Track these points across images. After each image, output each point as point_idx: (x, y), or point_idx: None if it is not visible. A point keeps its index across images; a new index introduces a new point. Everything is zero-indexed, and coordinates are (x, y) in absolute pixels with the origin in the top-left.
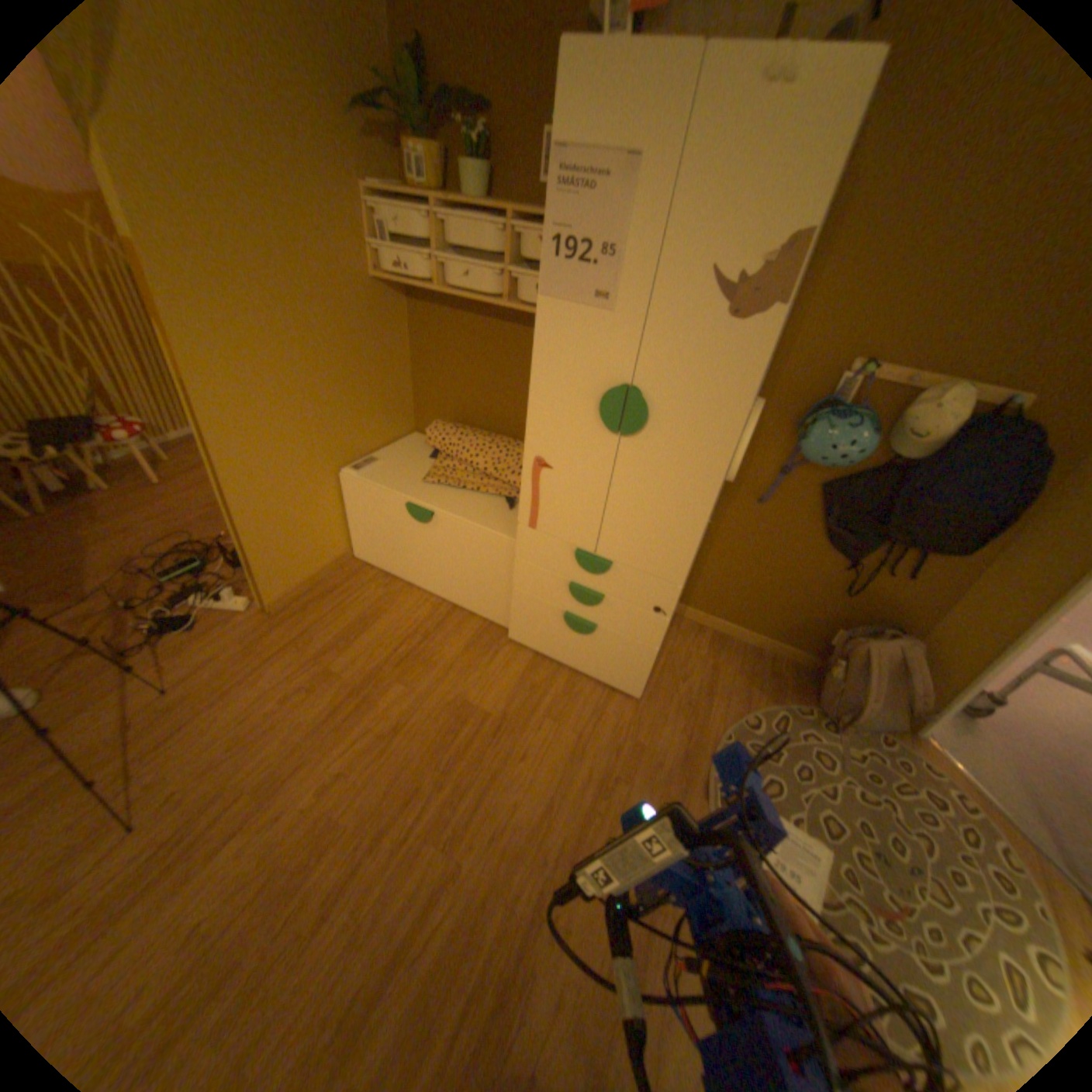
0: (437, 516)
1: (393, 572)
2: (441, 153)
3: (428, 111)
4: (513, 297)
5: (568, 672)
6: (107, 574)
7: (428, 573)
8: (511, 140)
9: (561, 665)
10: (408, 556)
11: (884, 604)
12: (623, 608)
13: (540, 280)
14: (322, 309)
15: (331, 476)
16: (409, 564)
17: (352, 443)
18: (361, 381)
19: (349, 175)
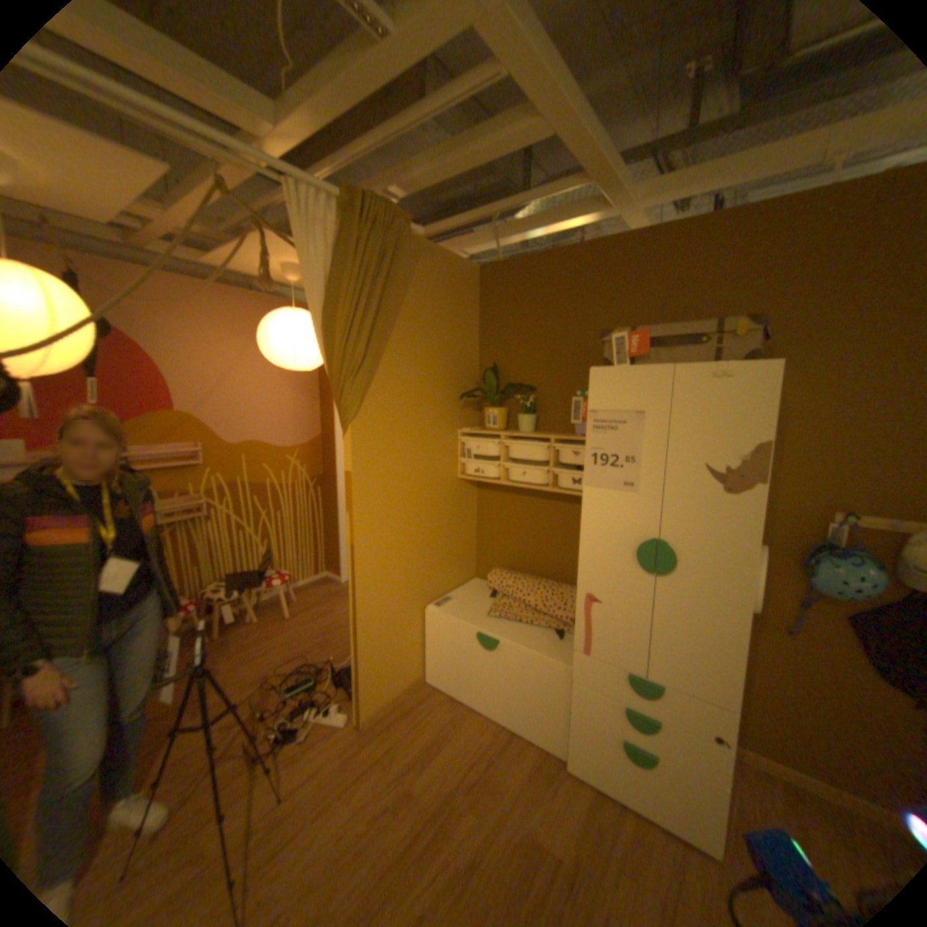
0: (503, 643)
1: (459, 697)
2: (507, 412)
3: (502, 394)
4: (556, 484)
5: (636, 817)
6: (250, 689)
7: (491, 698)
8: (549, 402)
9: (627, 808)
10: (475, 681)
11: None
12: (685, 739)
13: (585, 477)
14: (431, 498)
15: (421, 610)
16: (474, 689)
17: (436, 585)
18: (447, 541)
19: (454, 427)
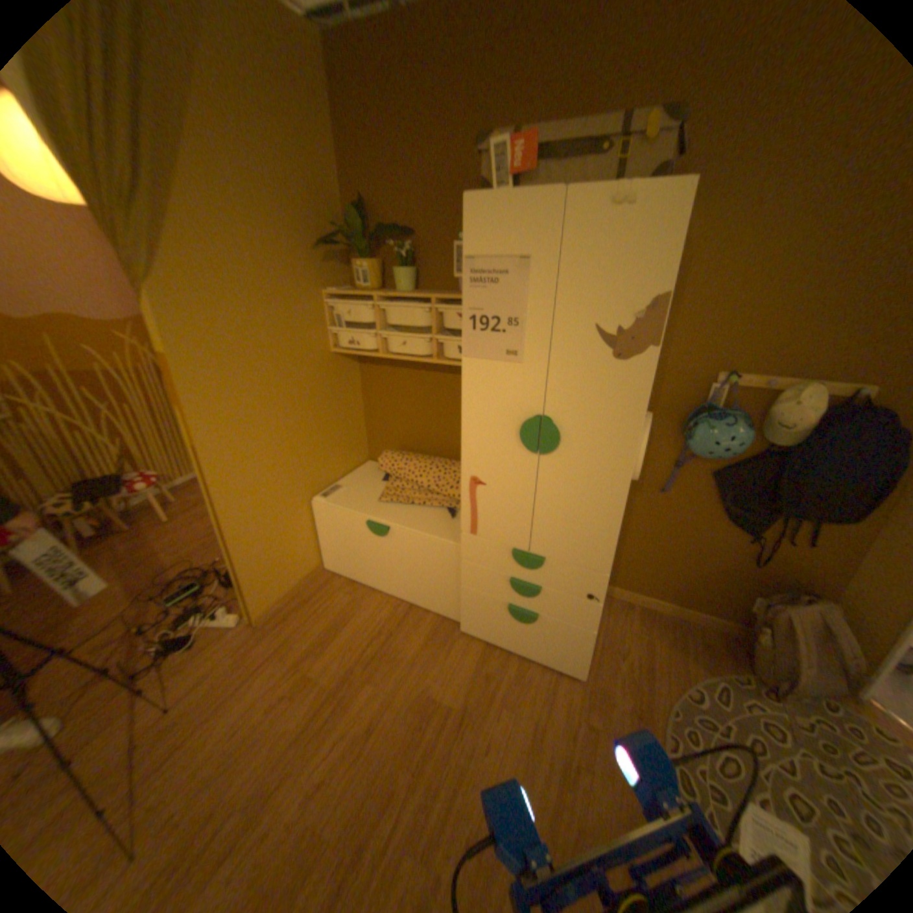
0: (392, 529)
1: (357, 579)
2: (379, 264)
3: (370, 240)
4: (440, 355)
5: (517, 660)
6: (122, 604)
7: (387, 578)
8: (429, 250)
9: (511, 653)
10: (369, 564)
11: (793, 571)
12: (560, 598)
13: (463, 346)
14: (296, 379)
15: (304, 504)
16: (370, 571)
17: (320, 475)
18: (326, 427)
19: (315, 286)
